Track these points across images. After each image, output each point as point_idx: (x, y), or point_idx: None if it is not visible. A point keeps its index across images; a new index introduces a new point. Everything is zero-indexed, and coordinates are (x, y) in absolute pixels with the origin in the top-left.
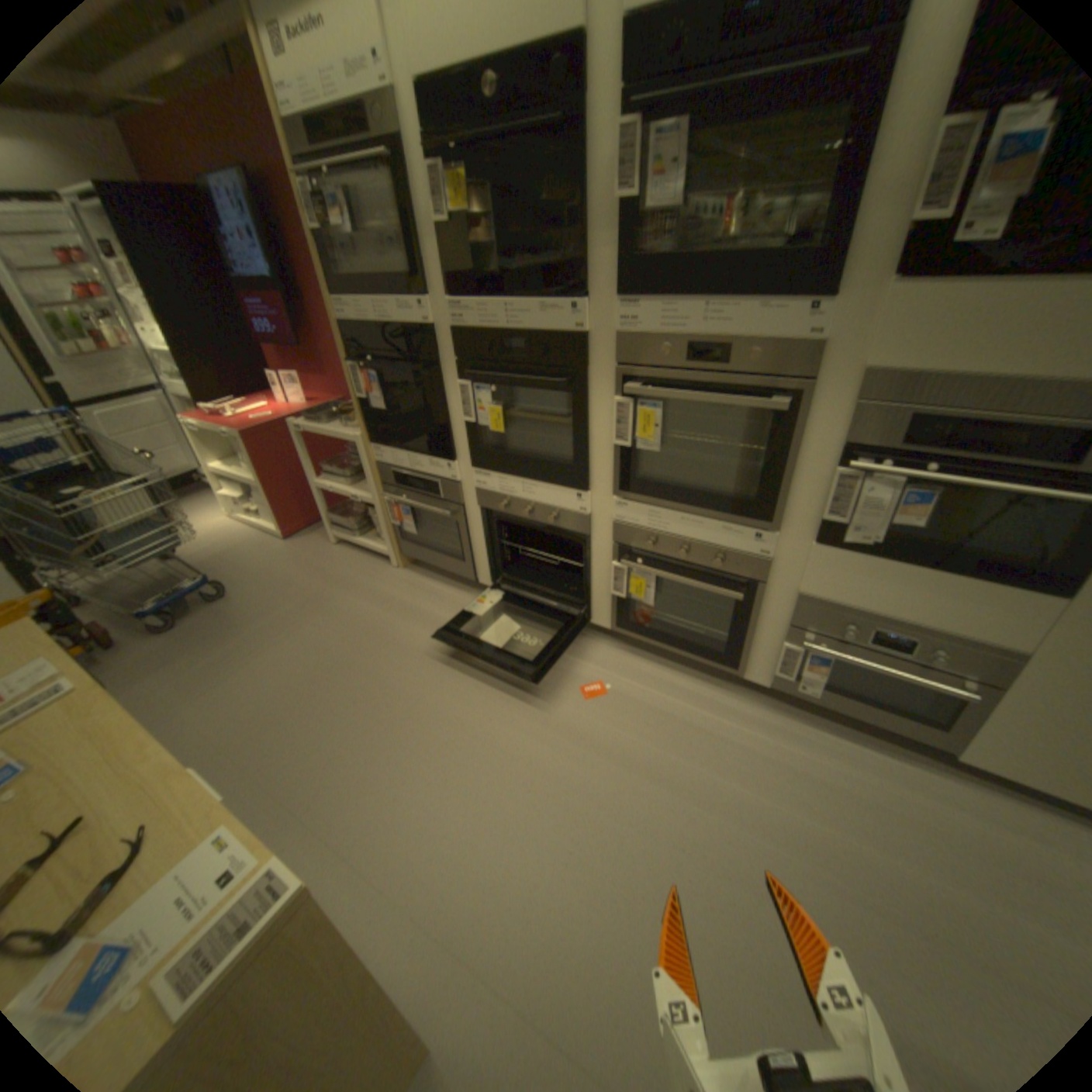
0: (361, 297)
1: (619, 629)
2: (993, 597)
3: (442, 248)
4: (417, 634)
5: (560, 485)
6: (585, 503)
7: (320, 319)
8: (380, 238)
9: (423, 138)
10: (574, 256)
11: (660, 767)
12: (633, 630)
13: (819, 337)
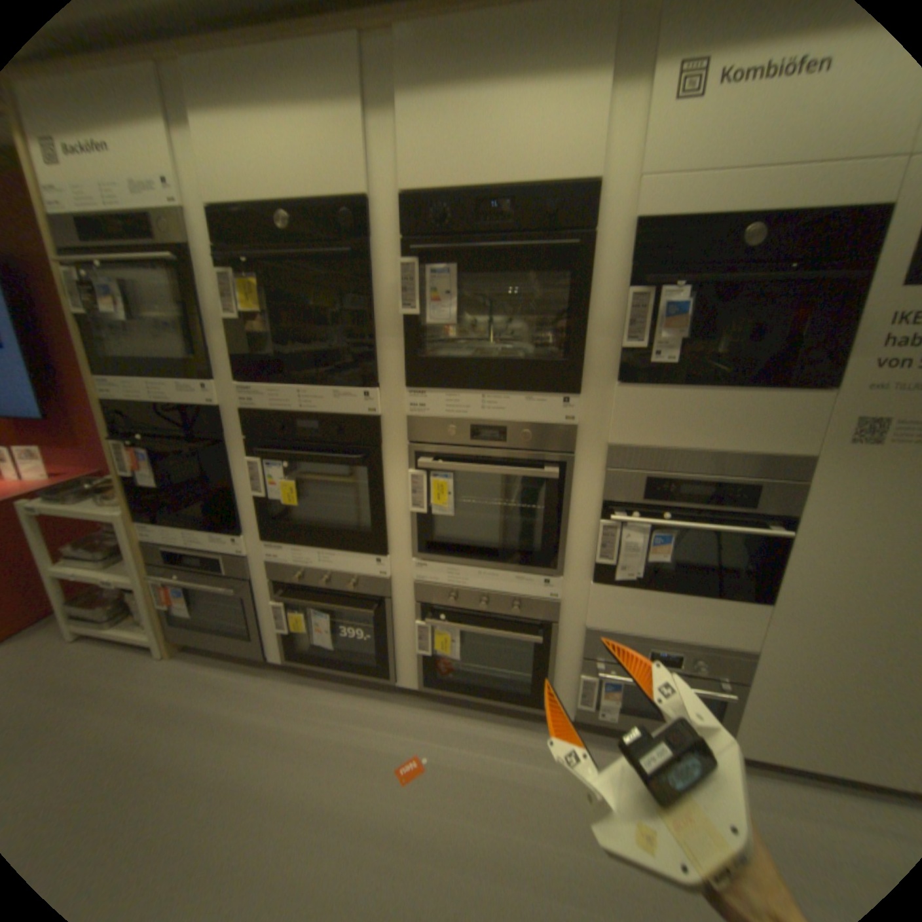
0: (135, 379)
1: (426, 689)
2: (726, 612)
3: (233, 341)
4: (186, 747)
5: (359, 551)
6: (386, 567)
7: (79, 394)
8: (161, 327)
9: (215, 252)
10: (365, 355)
11: (495, 854)
12: (440, 687)
13: (572, 423)
